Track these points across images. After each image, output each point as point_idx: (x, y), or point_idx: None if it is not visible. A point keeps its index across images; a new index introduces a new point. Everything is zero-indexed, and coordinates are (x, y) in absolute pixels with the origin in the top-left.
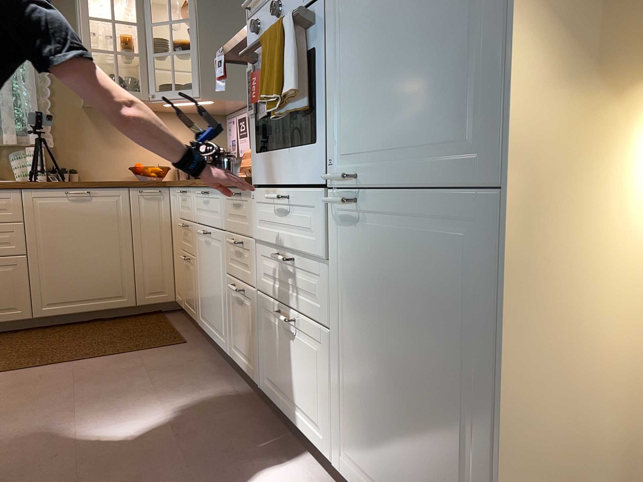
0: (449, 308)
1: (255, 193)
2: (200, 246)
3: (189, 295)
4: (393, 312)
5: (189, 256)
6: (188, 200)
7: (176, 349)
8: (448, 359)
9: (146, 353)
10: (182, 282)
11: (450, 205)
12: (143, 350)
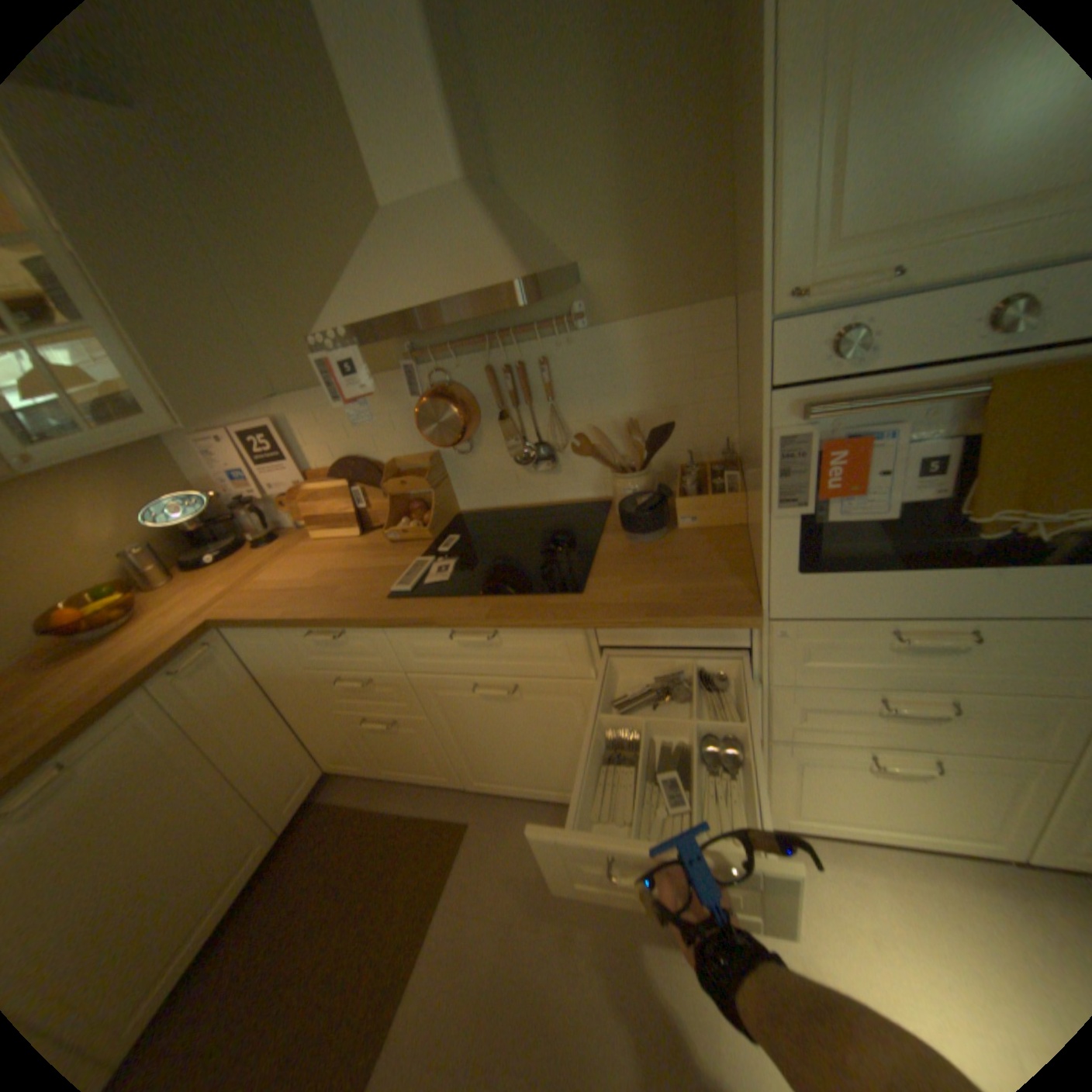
0: None
1: (772, 628)
2: (458, 703)
3: (401, 762)
4: None
5: (386, 718)
6: (363, 643)
7: (474, 848)
8: None
9: (452, 899)
10: (351, 749)
11: None
12: (437, 899)
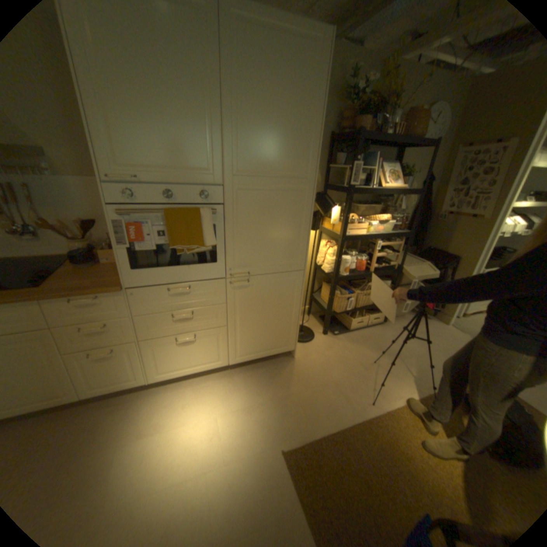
0: (284, 297)
1: (126, 292)
2: None
3: None
4: (262, 306)
5: None
6: None
7: None
8: (283, 308)
9: None
10: None
11: (286, 275)
12: None
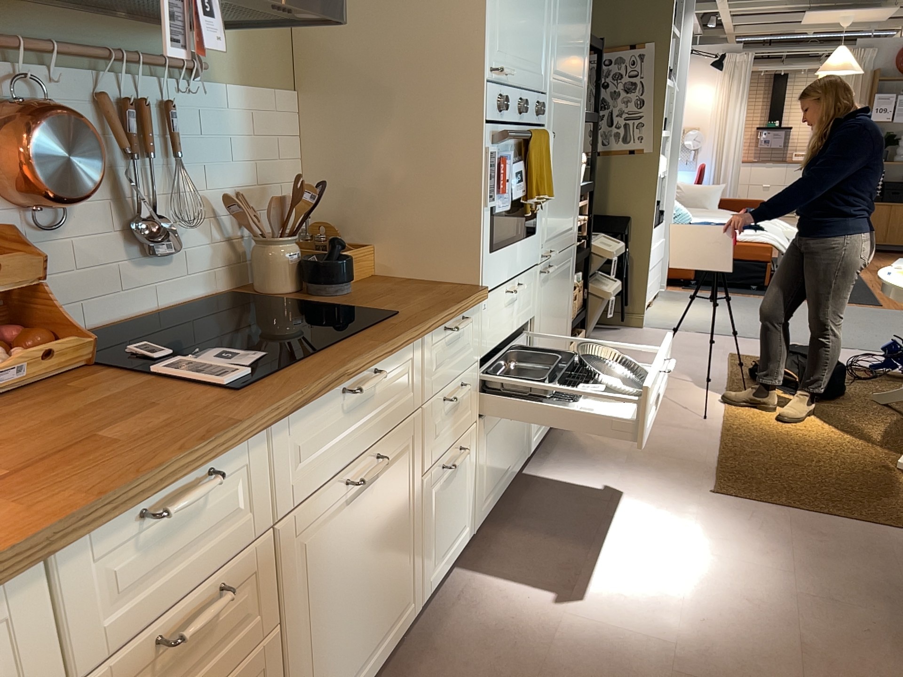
0: (565, 296)
1: (482, 303)
2: (322, 545)
3: None
4: (554, 316)
5: None
6: (230, 490)
7: None
8: (564, 318)
9: None
10: None
11: (568, 253)
12: None
